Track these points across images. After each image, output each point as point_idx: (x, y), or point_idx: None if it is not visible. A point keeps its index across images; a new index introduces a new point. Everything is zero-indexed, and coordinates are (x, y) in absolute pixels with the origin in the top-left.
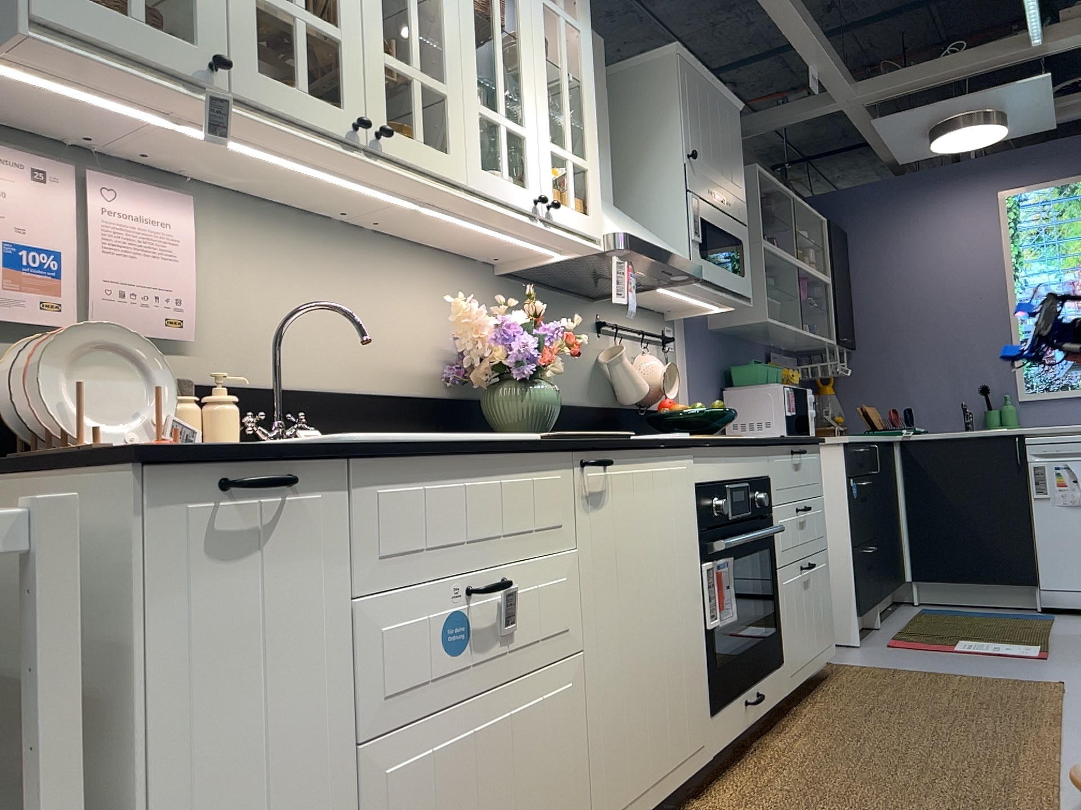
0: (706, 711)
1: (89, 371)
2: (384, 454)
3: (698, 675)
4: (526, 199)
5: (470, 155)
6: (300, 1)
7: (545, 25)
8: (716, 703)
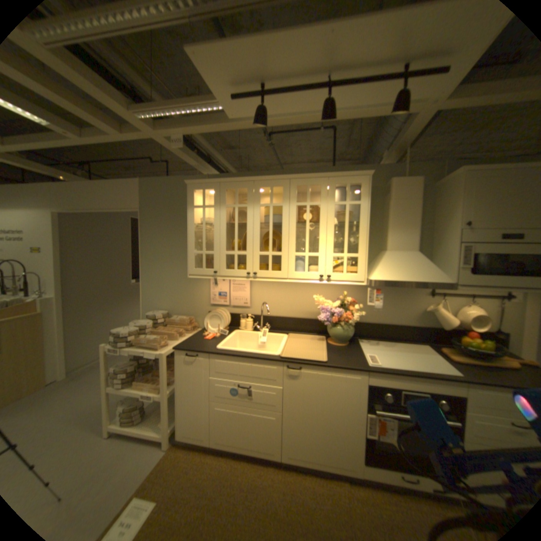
0: (360, 463)
1: (215, 319)
2: (216, 356)
3: (355, 449)
4: (315, 277)
5: (289, 270)
6: (236, 251)
7: (334, 213)
8: (370, 465)
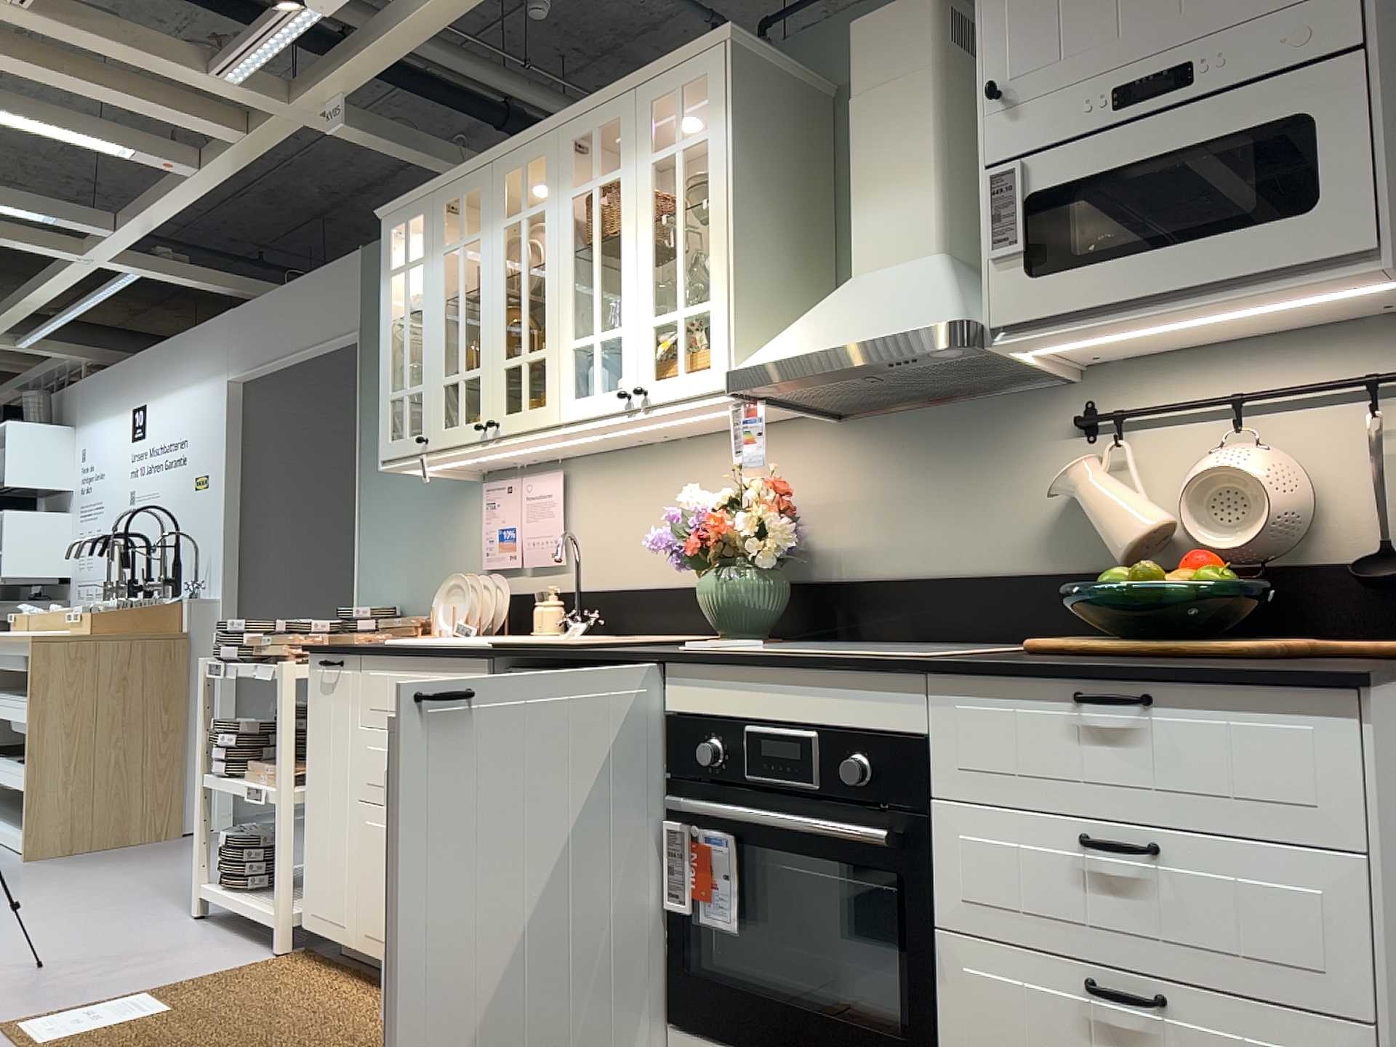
0: (653, 1007)
1: (458, 597)
2: (369, 653)
3: (640, 951)
4: (615, 400)
5: (561, 393)
6: (461, 368)
7: (650, 189)
8: (680, 1015)
